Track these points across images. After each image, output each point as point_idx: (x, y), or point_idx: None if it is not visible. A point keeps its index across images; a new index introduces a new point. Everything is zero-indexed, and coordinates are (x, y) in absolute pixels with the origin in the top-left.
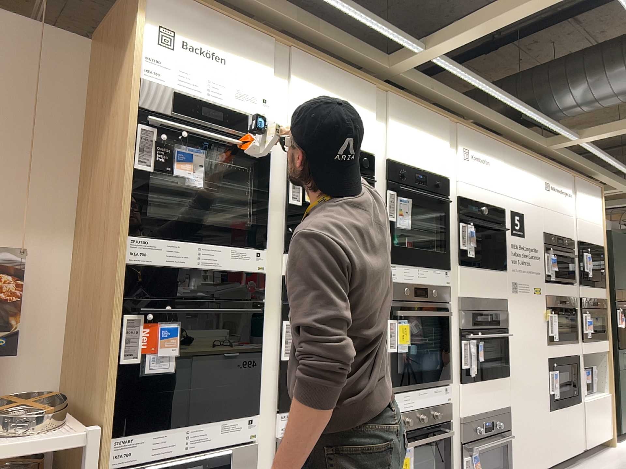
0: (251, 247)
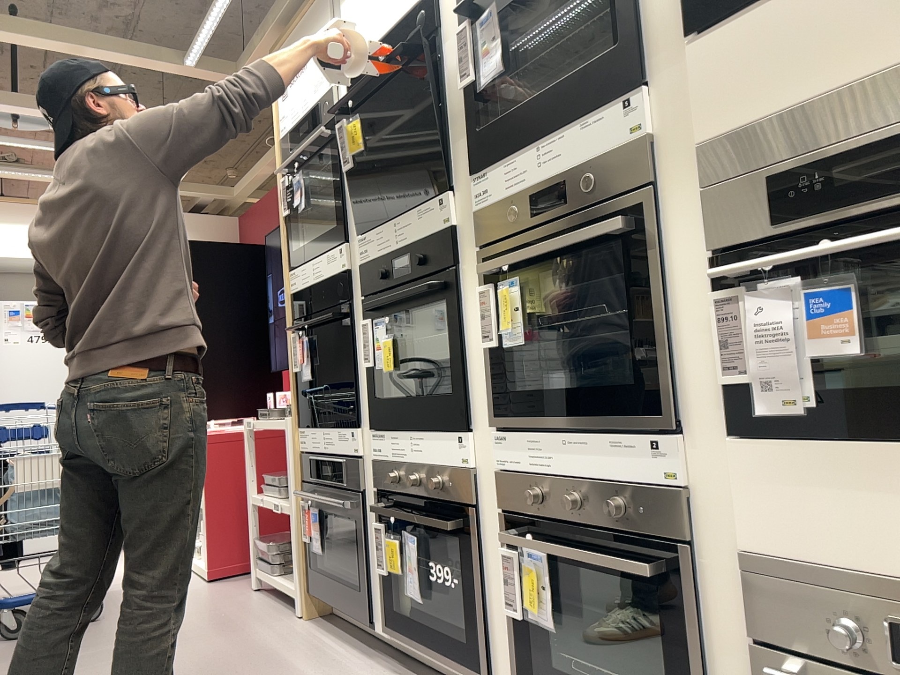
0: (339, 245)
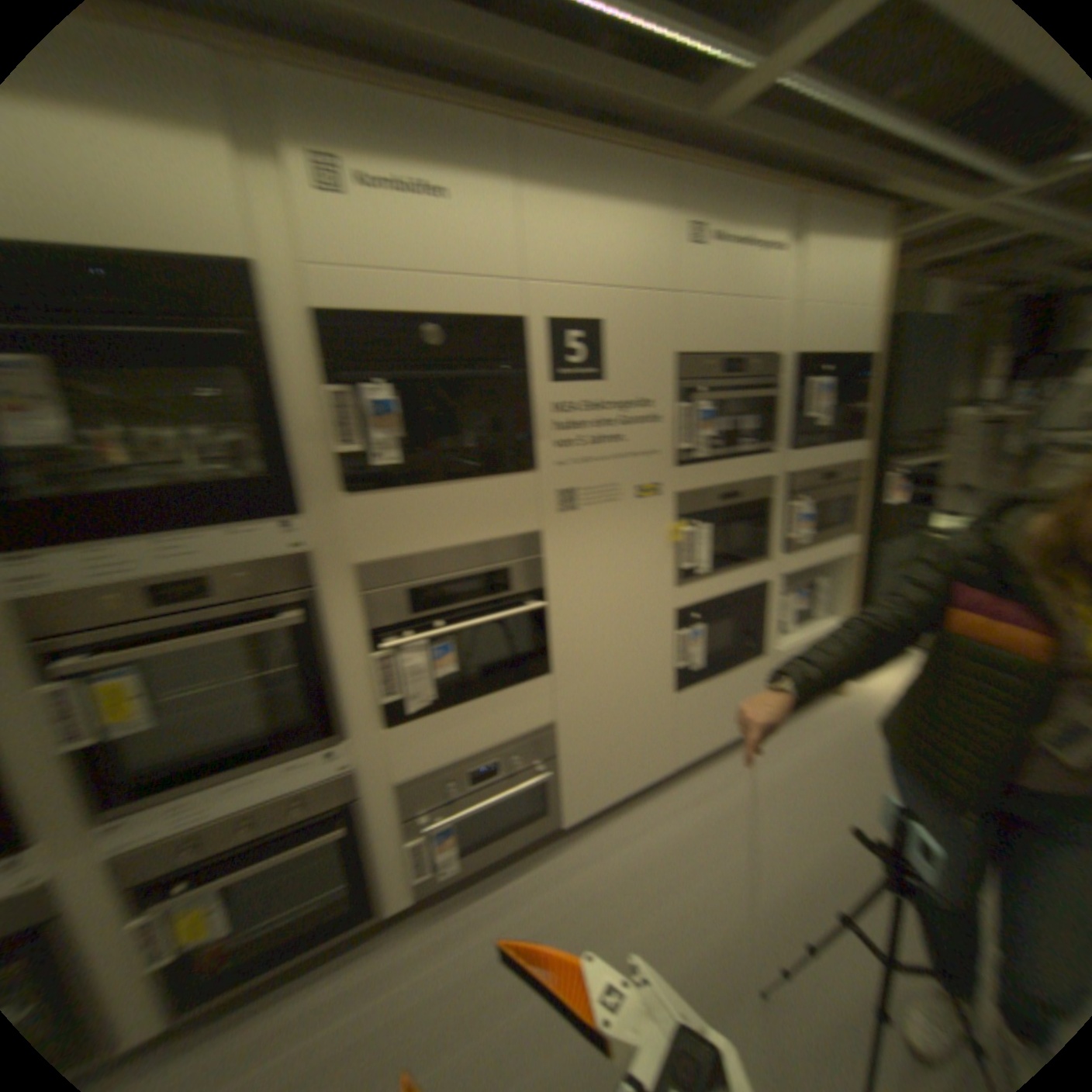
0: None
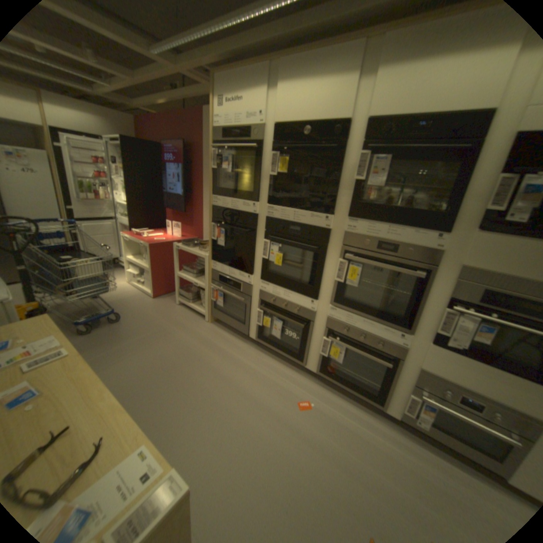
0: (251, 201)
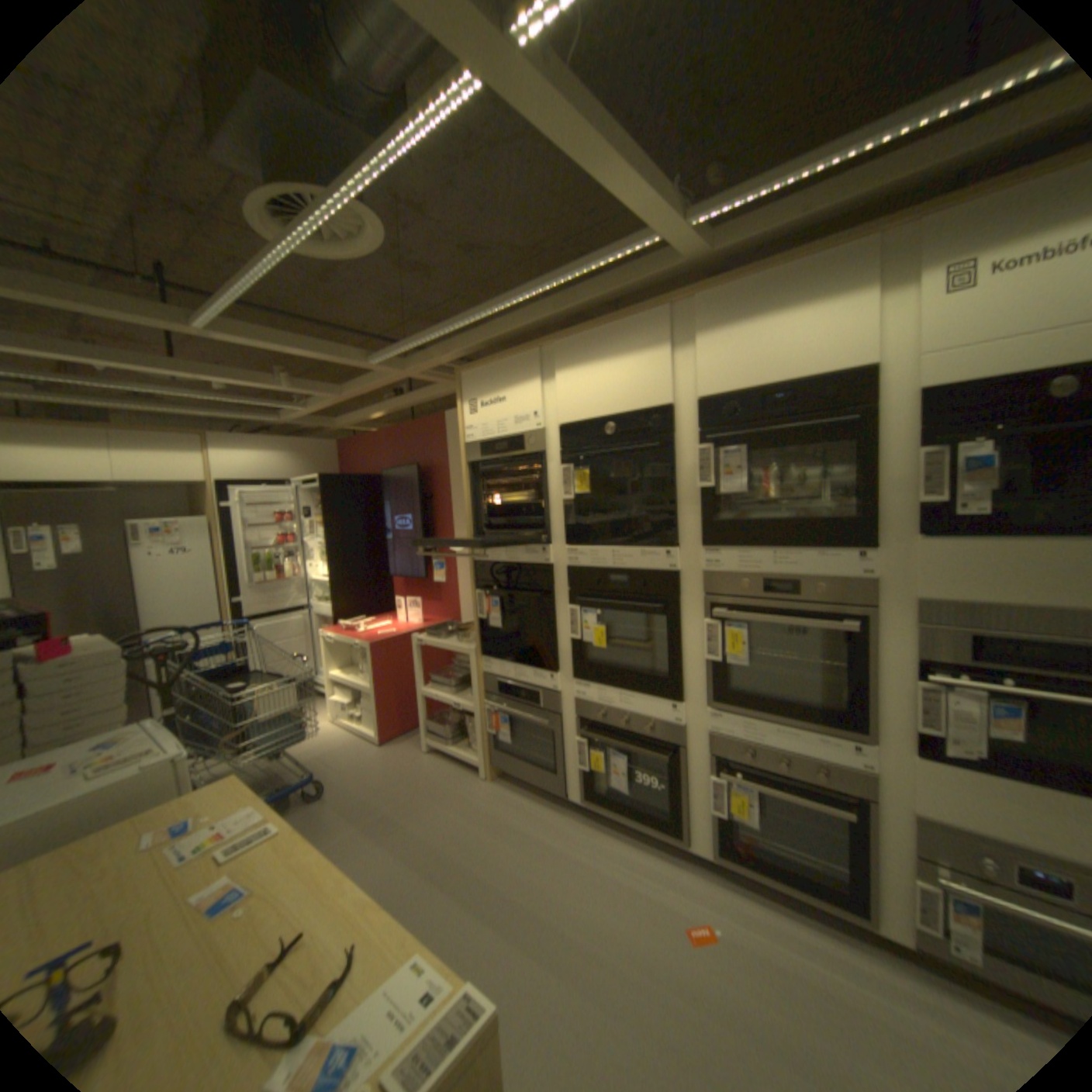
0: (539, 545)
